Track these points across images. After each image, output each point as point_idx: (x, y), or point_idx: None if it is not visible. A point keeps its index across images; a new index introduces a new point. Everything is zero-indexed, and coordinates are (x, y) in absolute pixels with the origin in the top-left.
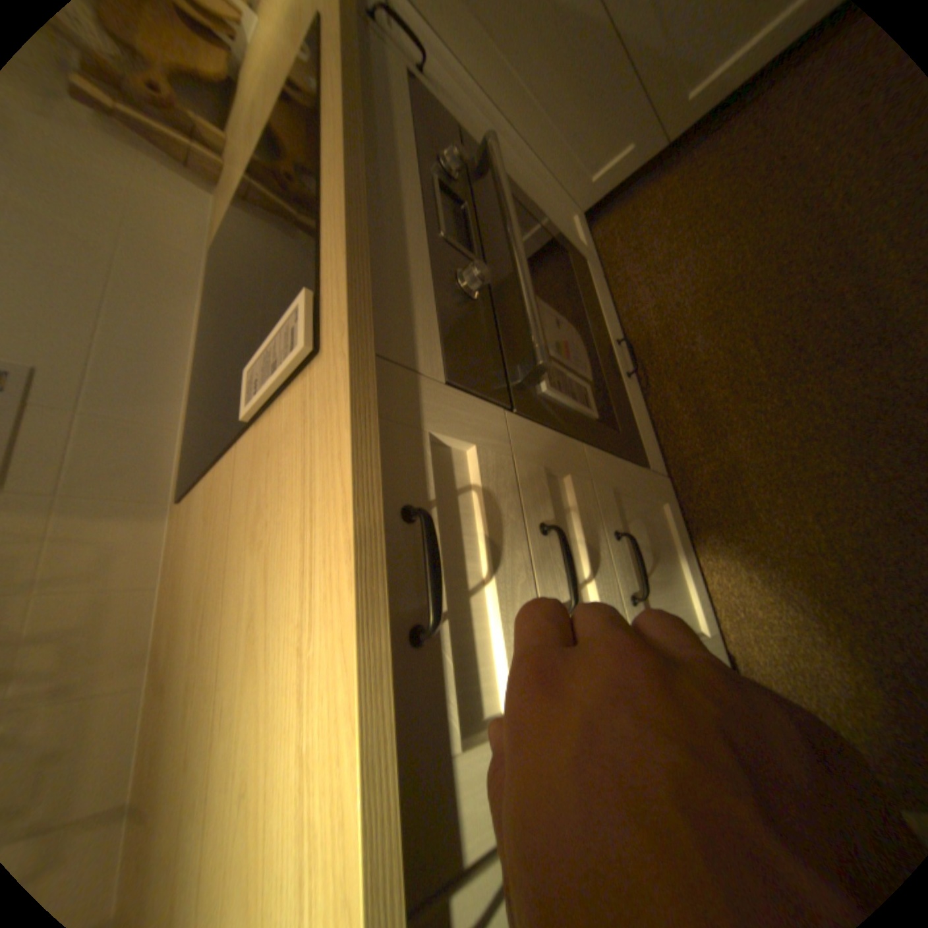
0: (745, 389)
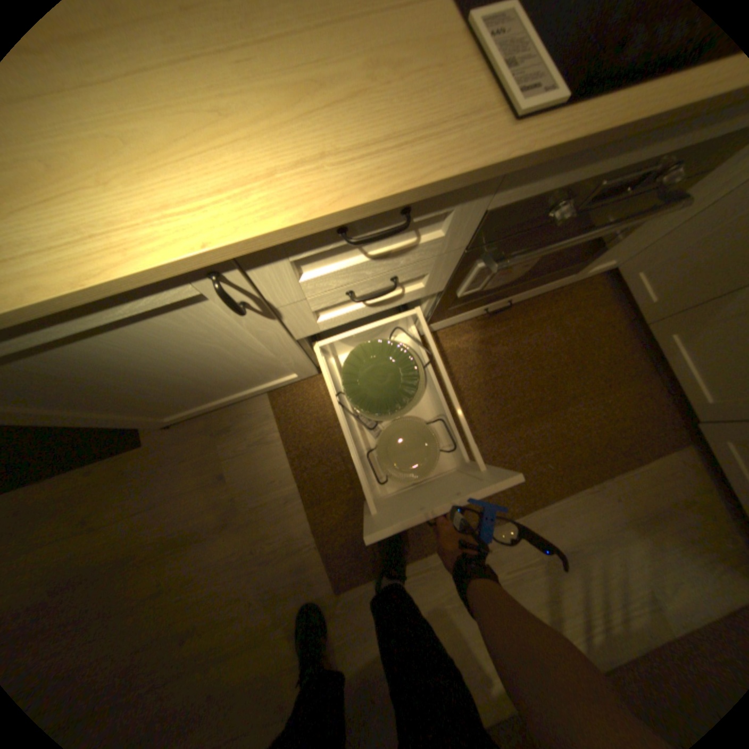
0: (475, 372)
